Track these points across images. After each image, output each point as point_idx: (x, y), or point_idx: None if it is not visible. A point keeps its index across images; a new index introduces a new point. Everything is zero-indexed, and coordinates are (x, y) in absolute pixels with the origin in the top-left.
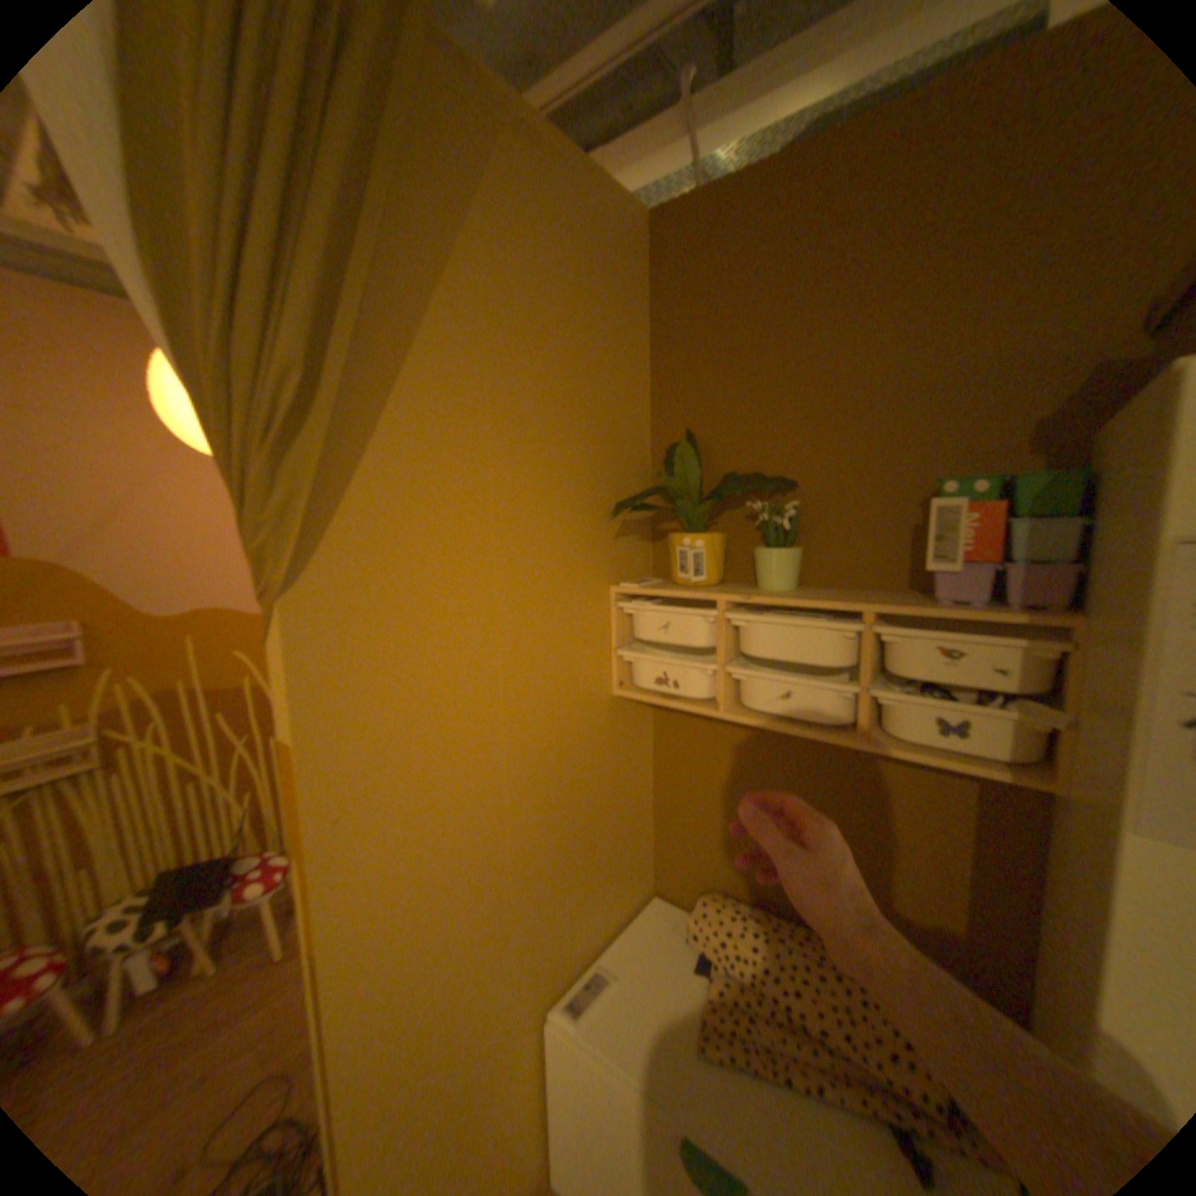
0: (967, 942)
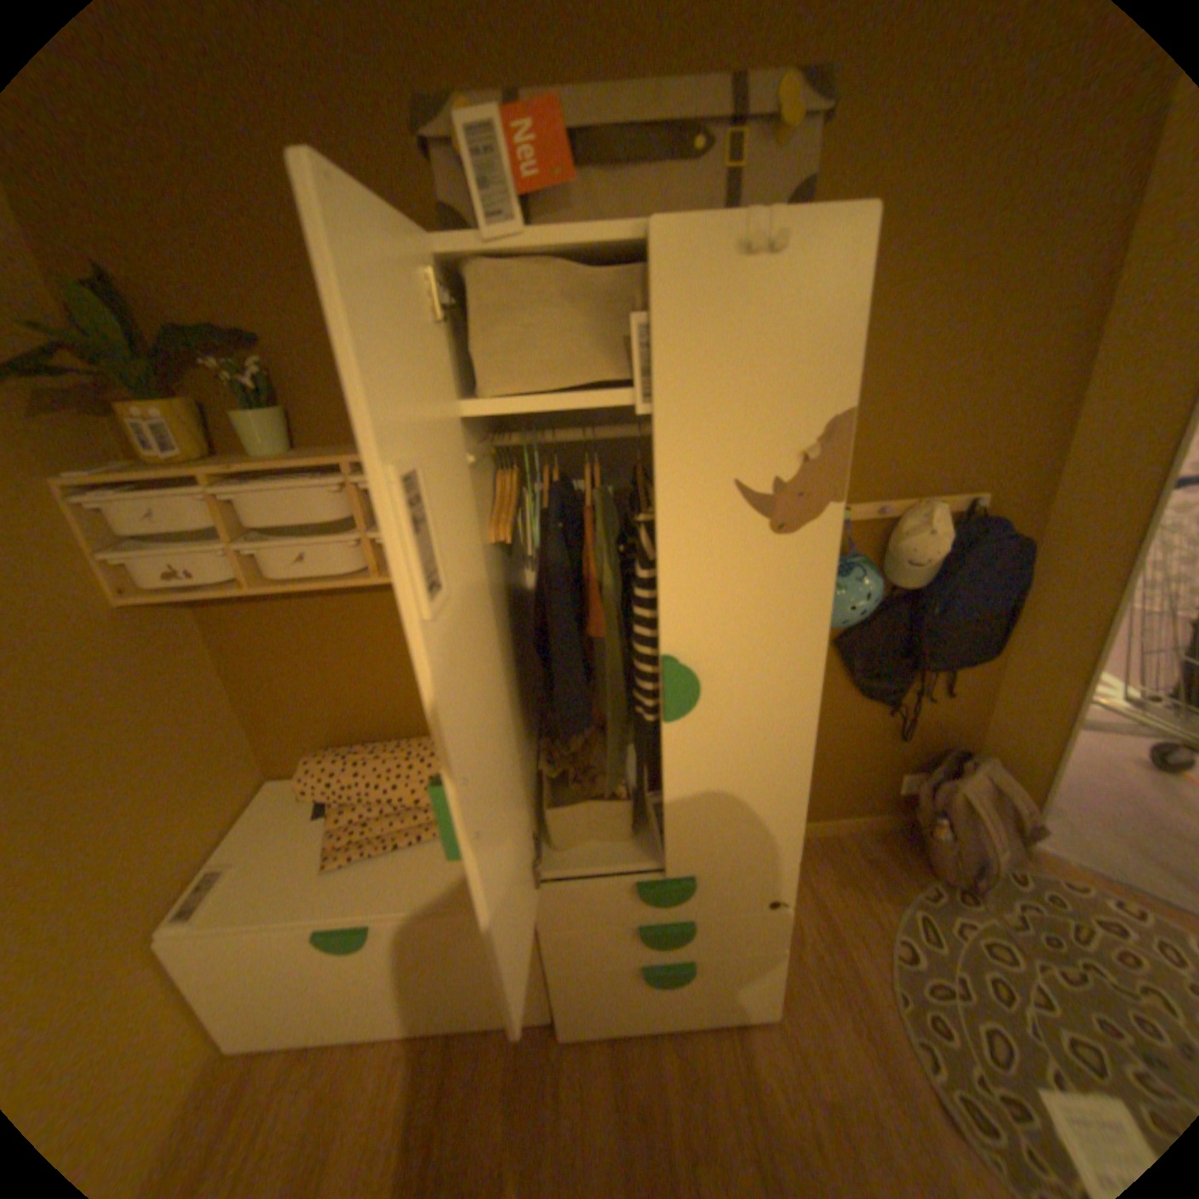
0: None
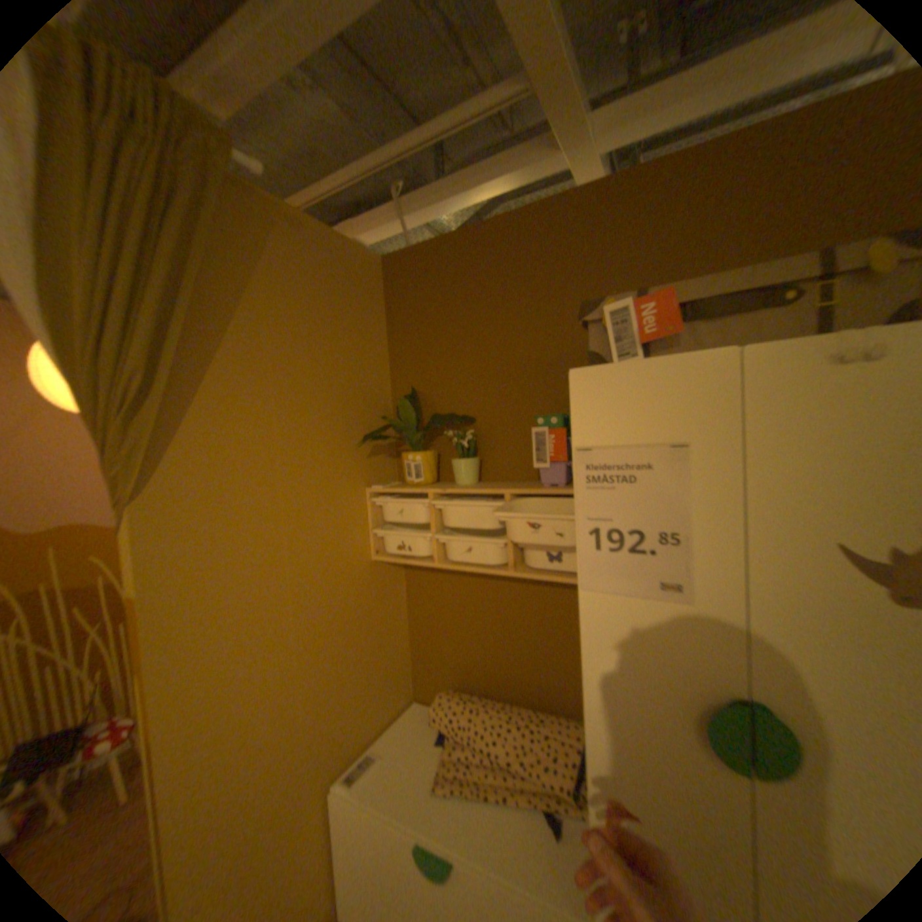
0: None
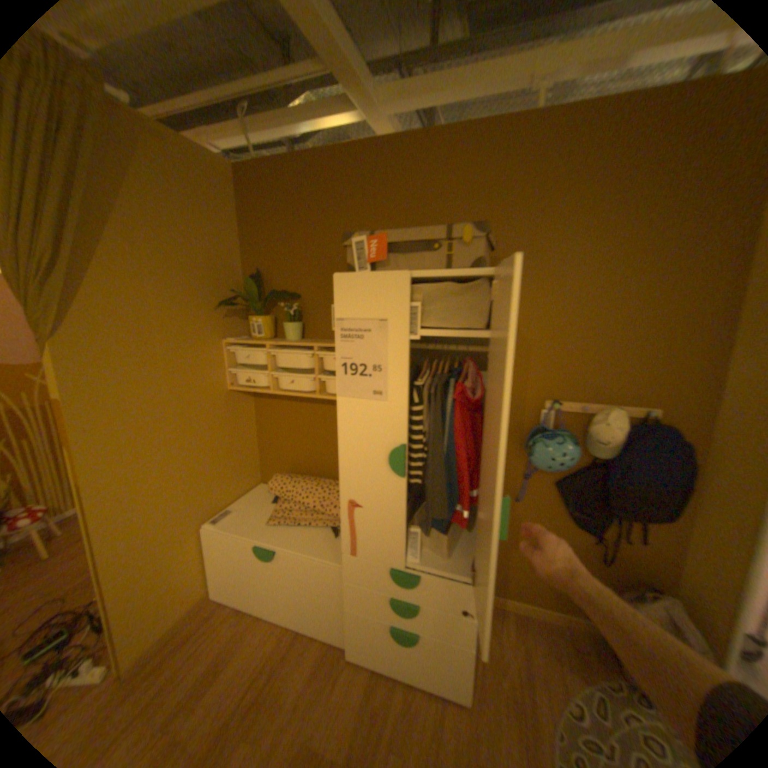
0: None
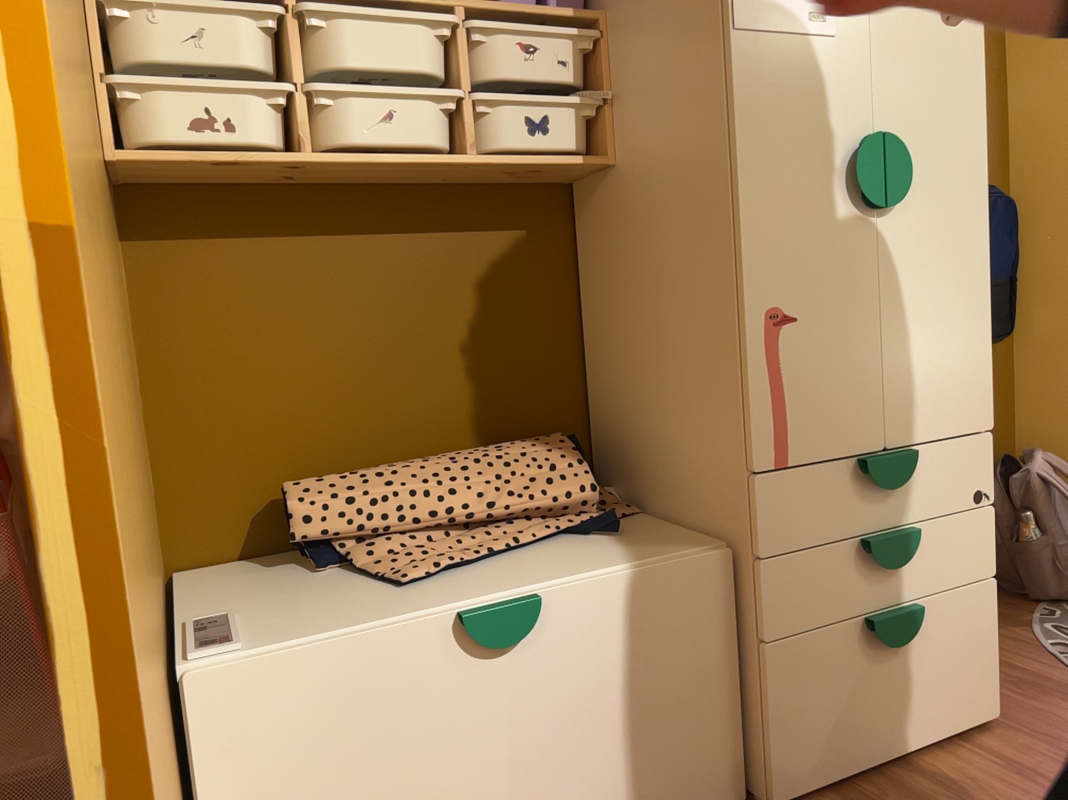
0: (544, 394)
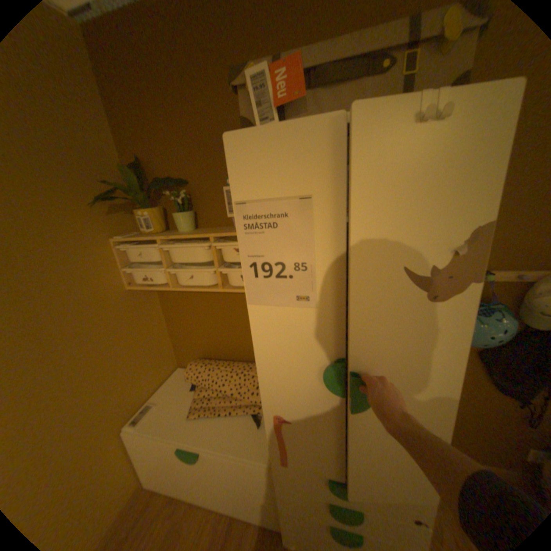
0: None
